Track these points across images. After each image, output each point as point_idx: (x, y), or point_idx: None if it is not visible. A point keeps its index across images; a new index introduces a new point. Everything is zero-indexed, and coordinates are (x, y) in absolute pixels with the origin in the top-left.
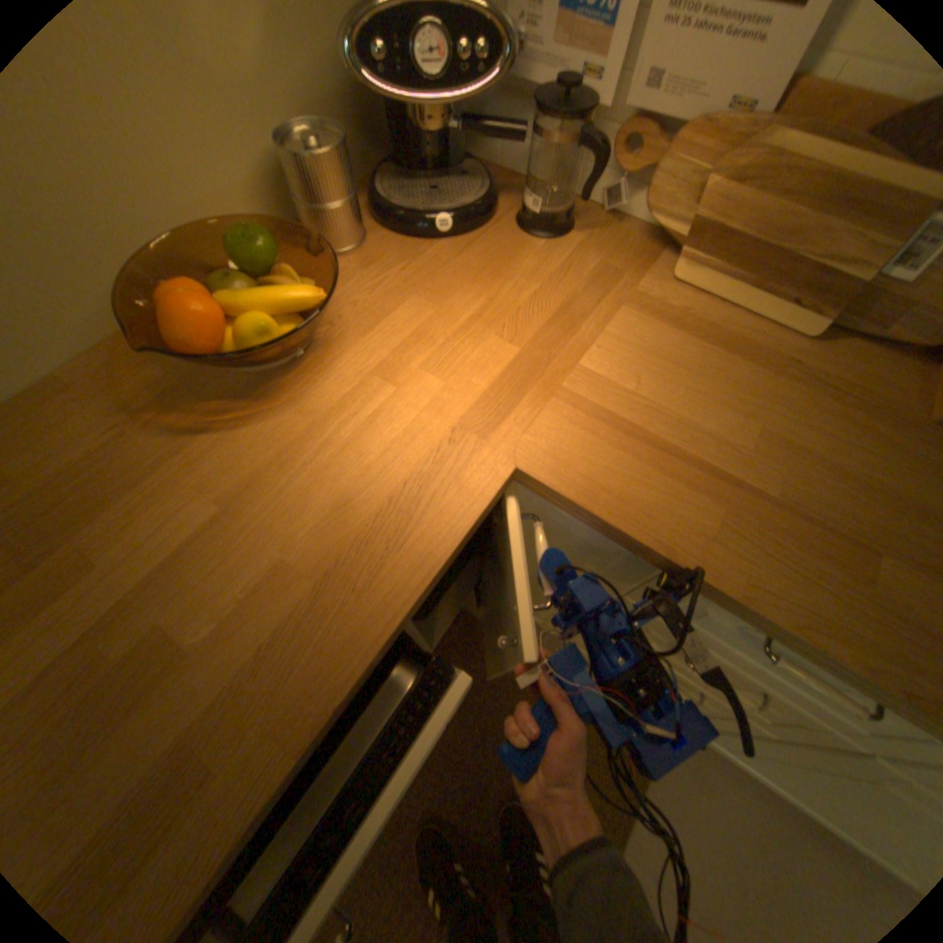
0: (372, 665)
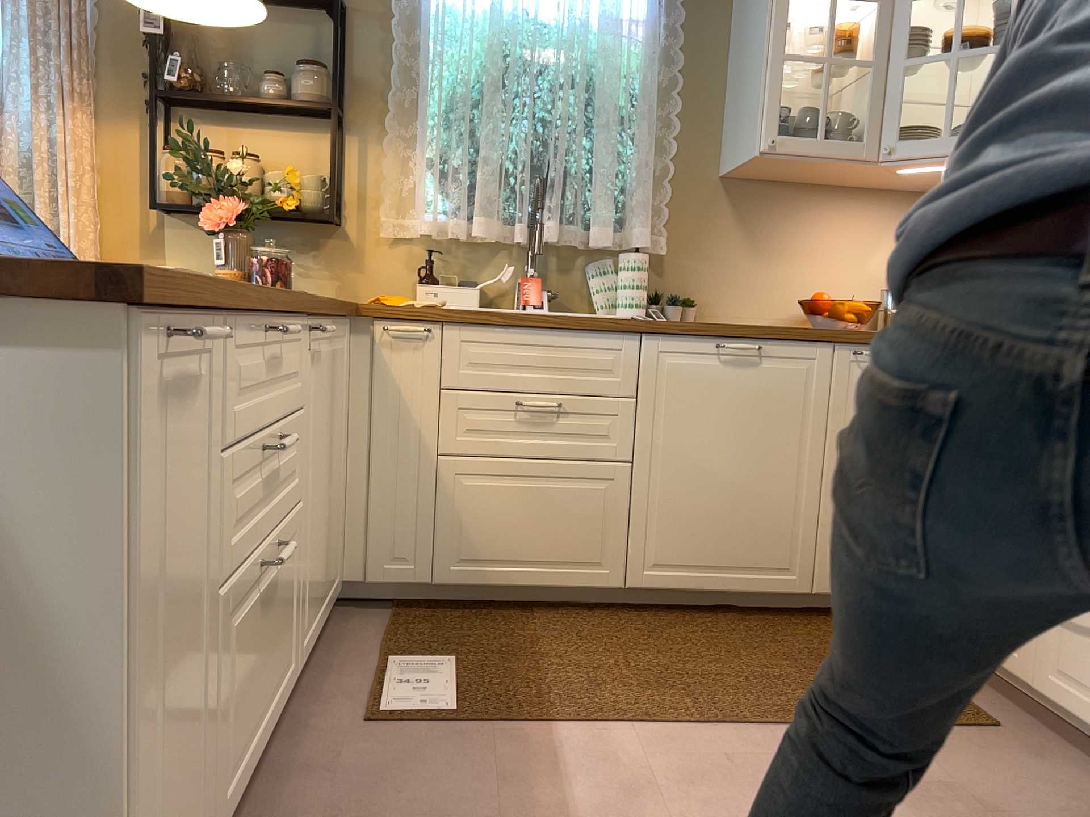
0: (821, 332)
